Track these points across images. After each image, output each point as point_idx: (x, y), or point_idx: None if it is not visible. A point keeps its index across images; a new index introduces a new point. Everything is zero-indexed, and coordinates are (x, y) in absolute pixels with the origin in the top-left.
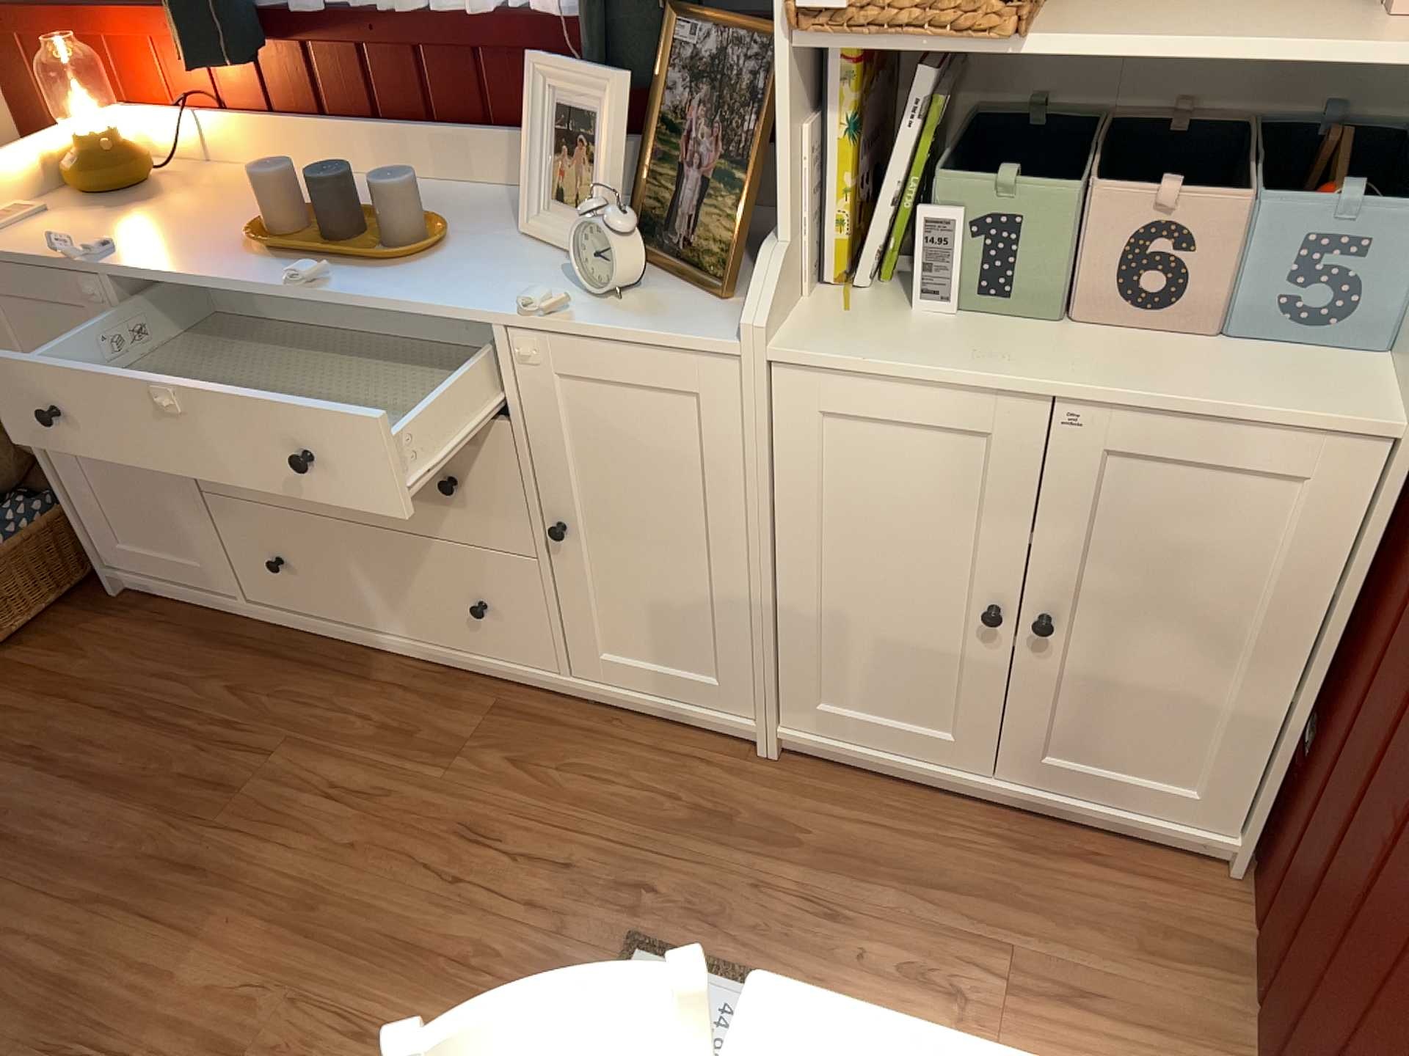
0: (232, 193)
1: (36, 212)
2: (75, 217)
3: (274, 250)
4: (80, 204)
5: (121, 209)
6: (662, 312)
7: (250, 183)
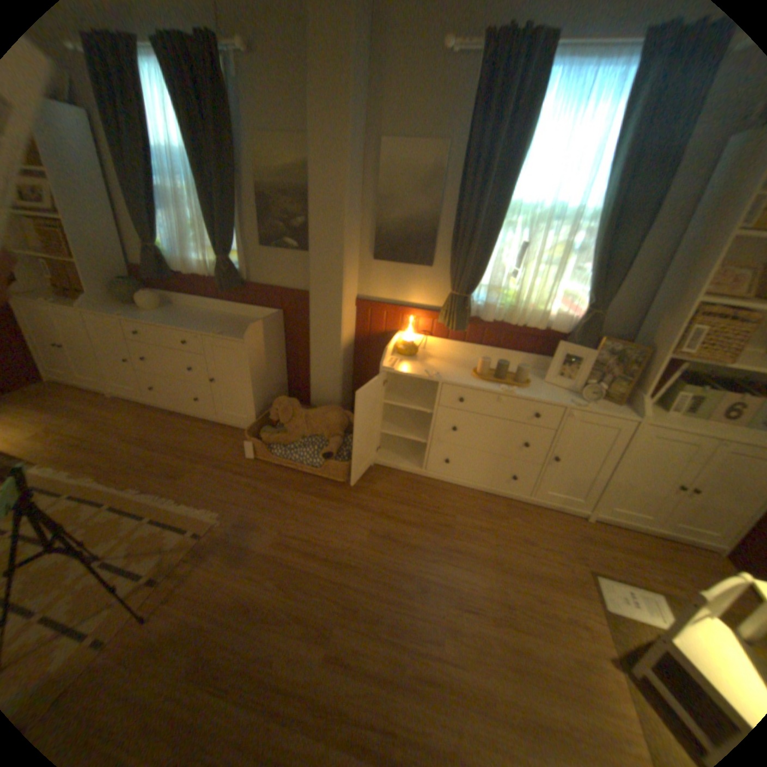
0: (443, 360)
1: (398, 361)
2: (409, 364)
3: (483, 381)
4: (404, 359)
5: (418, 362)
6: (610, 410)
7: (444, 358)
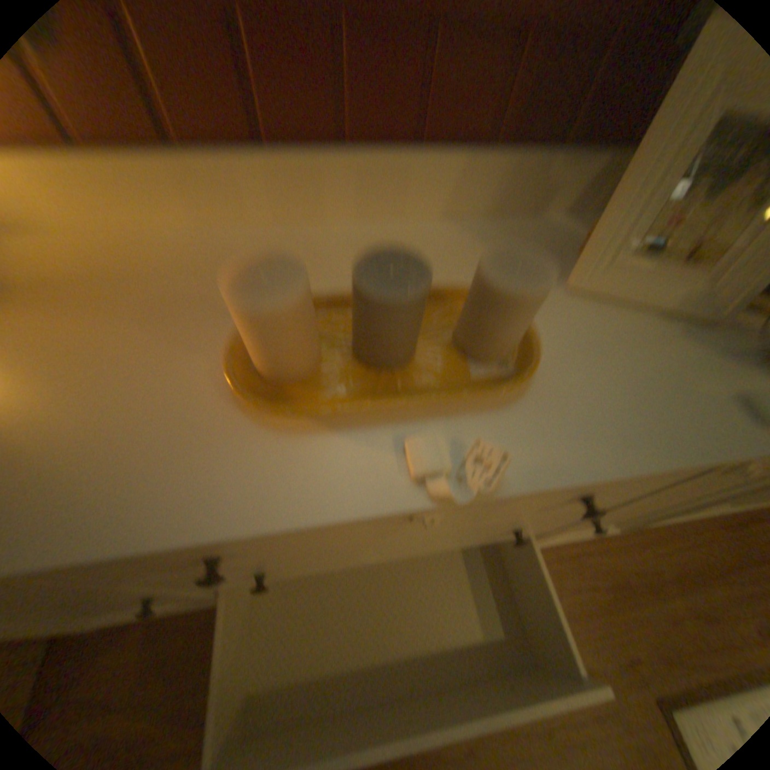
0: (83, 279)
1: None
2: None
3: (309, 406)
4: None
5: None
6: None
7: (94, 254)
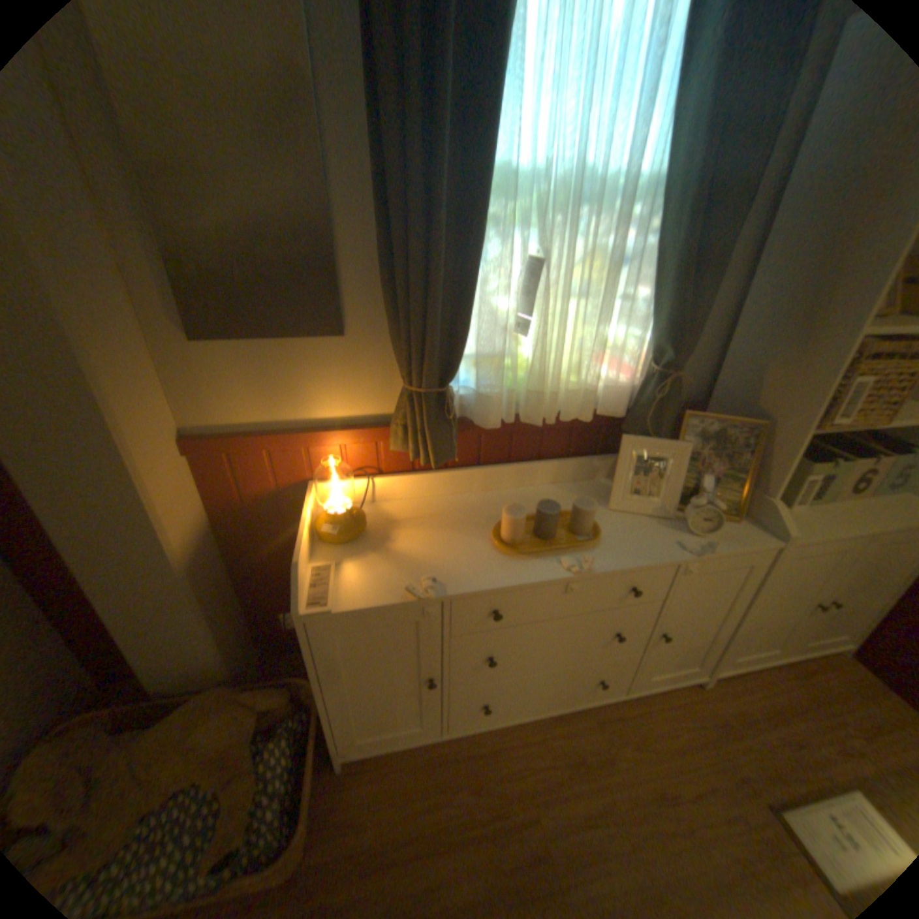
0: (424, 520)
1: (333, 568)
2: (361, 564)
3: (524, 554)
4: (345, 553)
5: (378, 549)
6: (735, 538)
7: (421, 511)
